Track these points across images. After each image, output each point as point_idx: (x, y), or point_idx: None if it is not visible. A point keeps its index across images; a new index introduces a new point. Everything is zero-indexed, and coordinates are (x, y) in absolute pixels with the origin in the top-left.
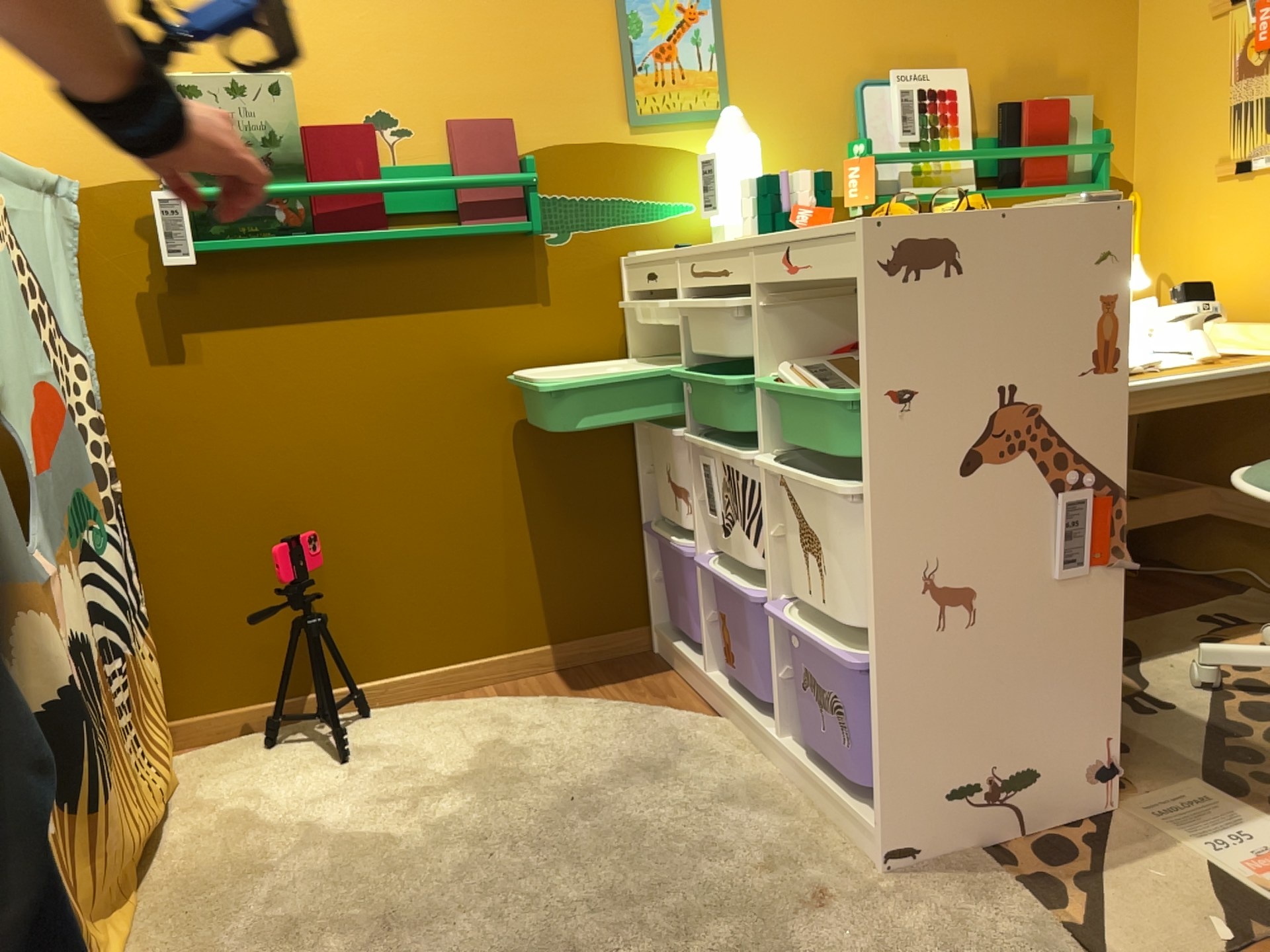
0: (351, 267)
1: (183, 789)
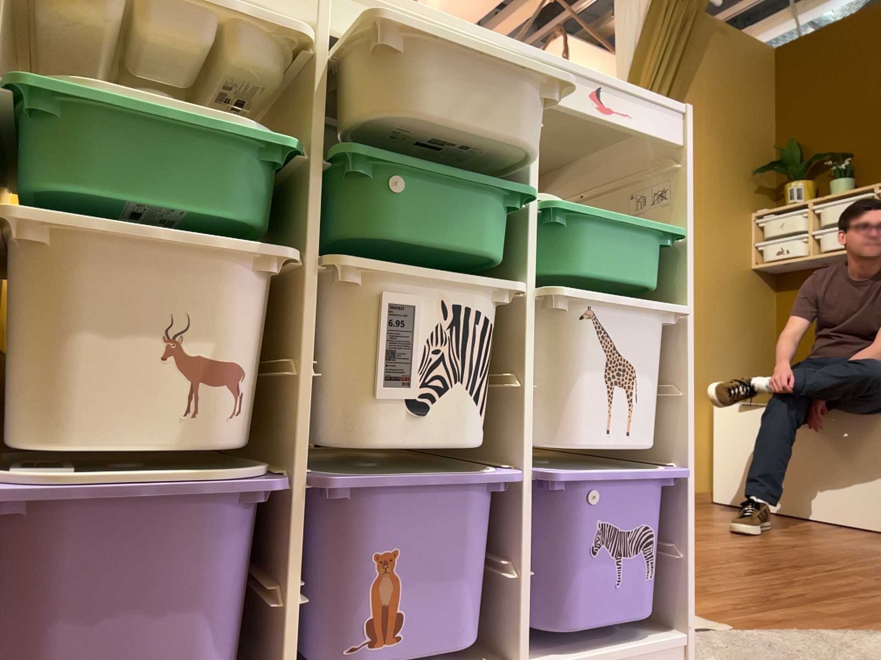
0: None
1: None
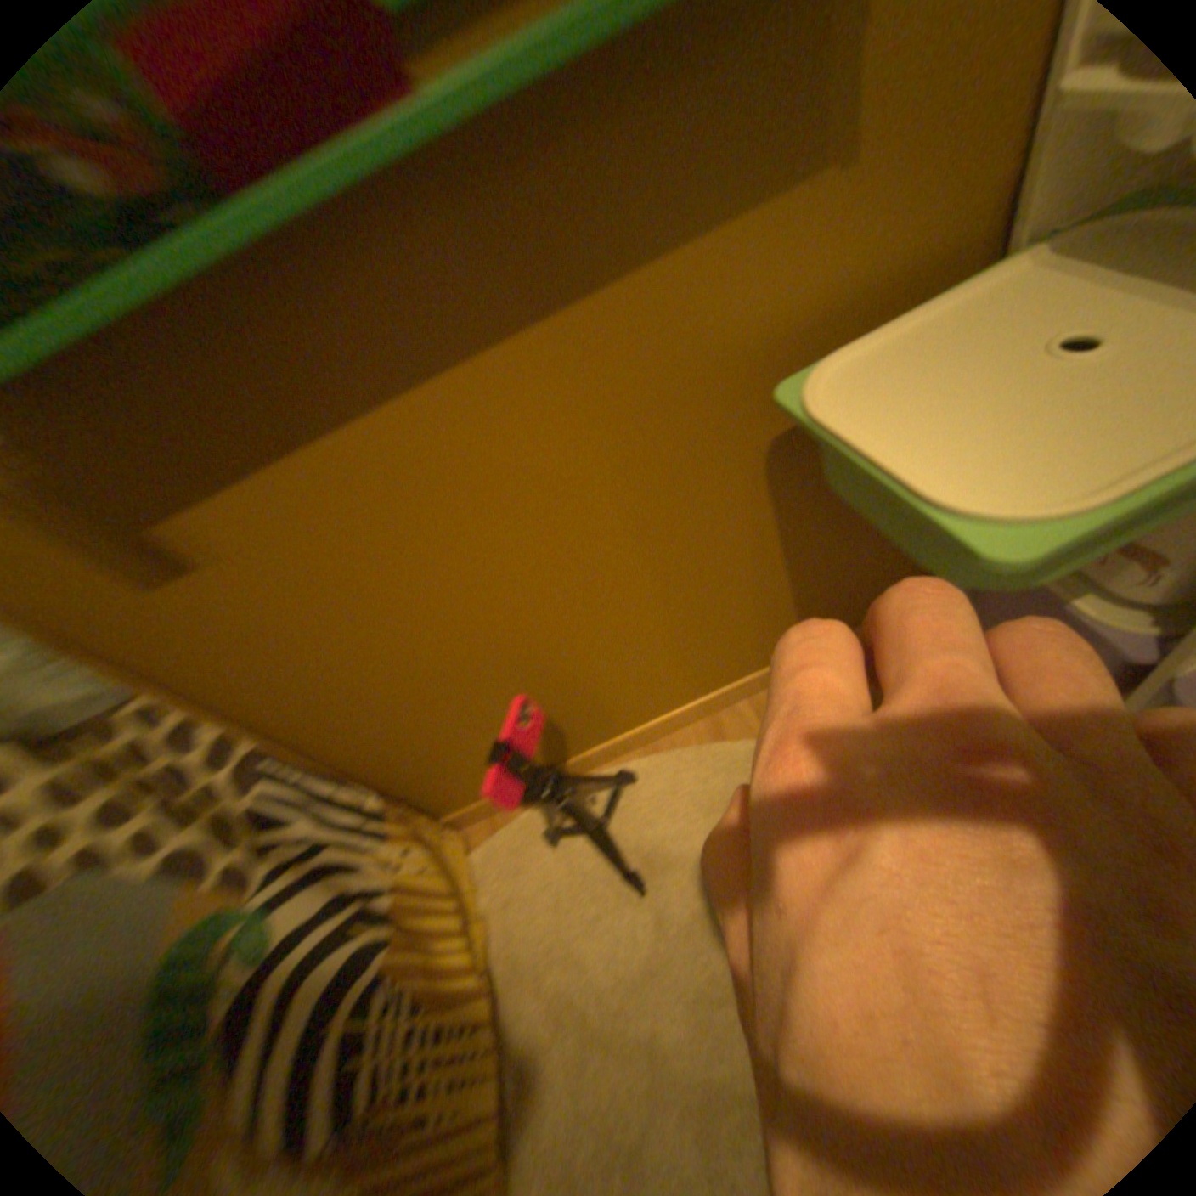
0: (359, 256)
1: (492, 938)
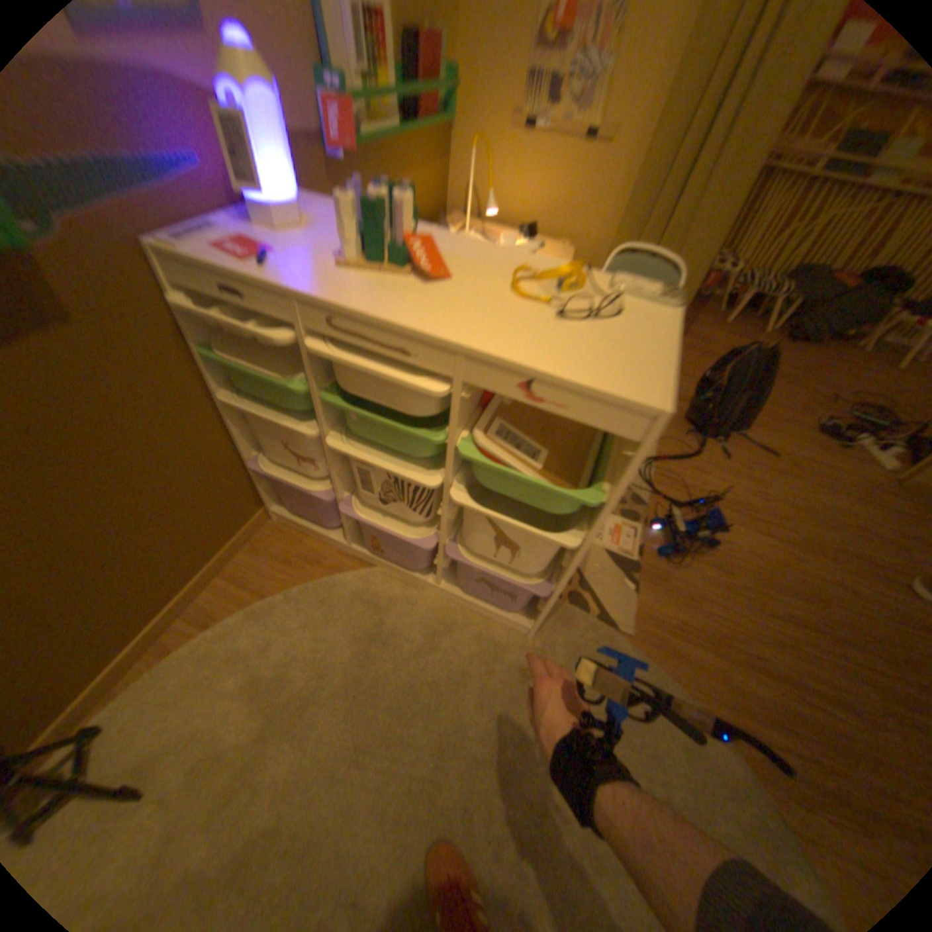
0: None
1: None
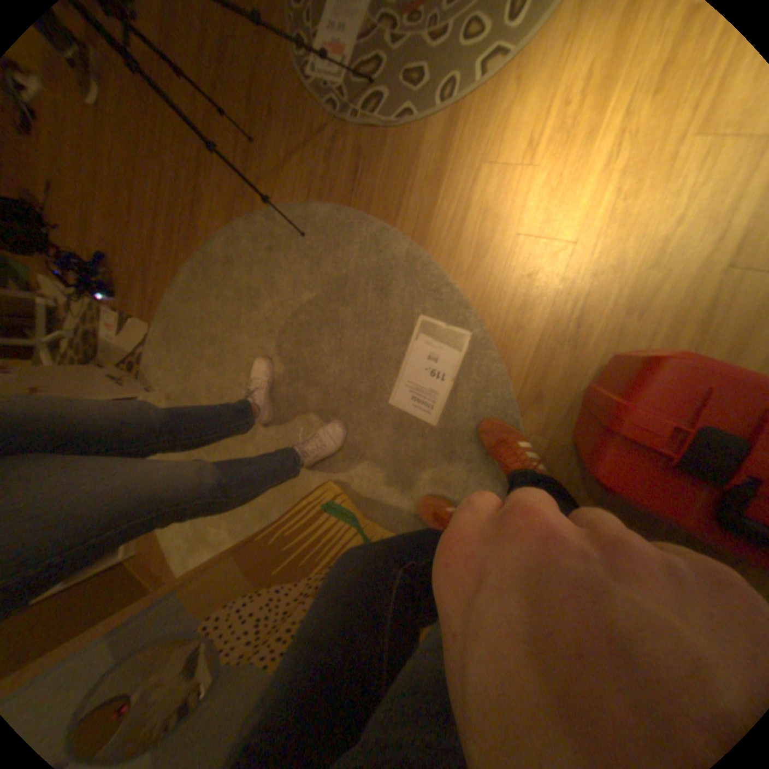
0: None
1: None
